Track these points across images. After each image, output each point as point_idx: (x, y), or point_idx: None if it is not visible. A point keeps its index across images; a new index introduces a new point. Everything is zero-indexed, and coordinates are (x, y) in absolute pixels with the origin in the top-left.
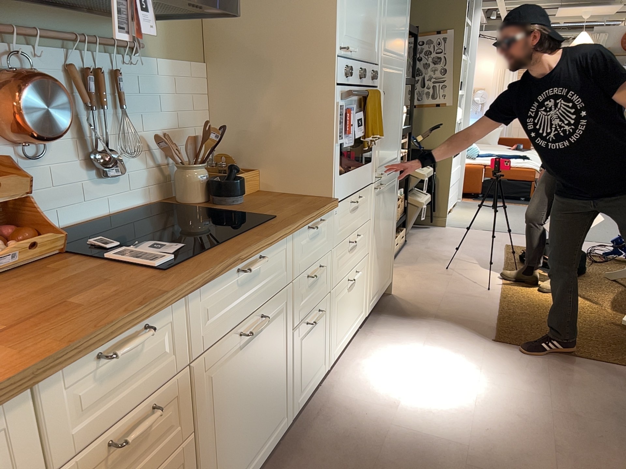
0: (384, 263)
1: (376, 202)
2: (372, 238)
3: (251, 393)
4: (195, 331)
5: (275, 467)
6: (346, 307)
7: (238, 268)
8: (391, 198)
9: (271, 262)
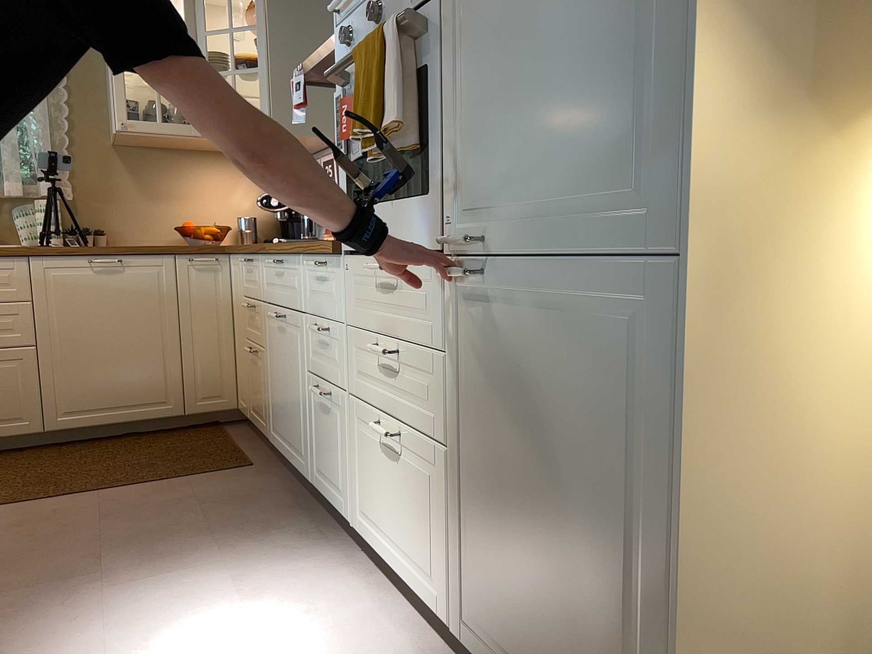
0: (551, 612)
1: (468, 320)
2: (459, 419)
3: (283, 377)
4: (263, 282)
5: (299, 497)
6: (381, 477)
7: (274, 258)
8: (596, 379)
9: (290, 273)
